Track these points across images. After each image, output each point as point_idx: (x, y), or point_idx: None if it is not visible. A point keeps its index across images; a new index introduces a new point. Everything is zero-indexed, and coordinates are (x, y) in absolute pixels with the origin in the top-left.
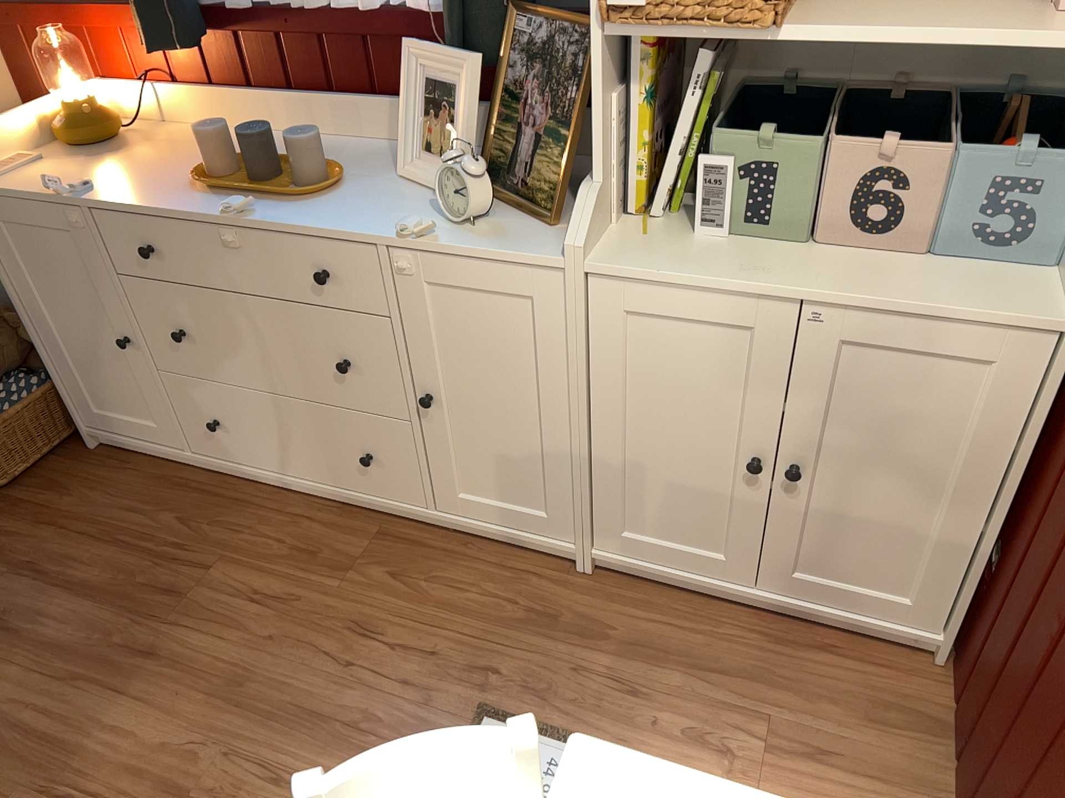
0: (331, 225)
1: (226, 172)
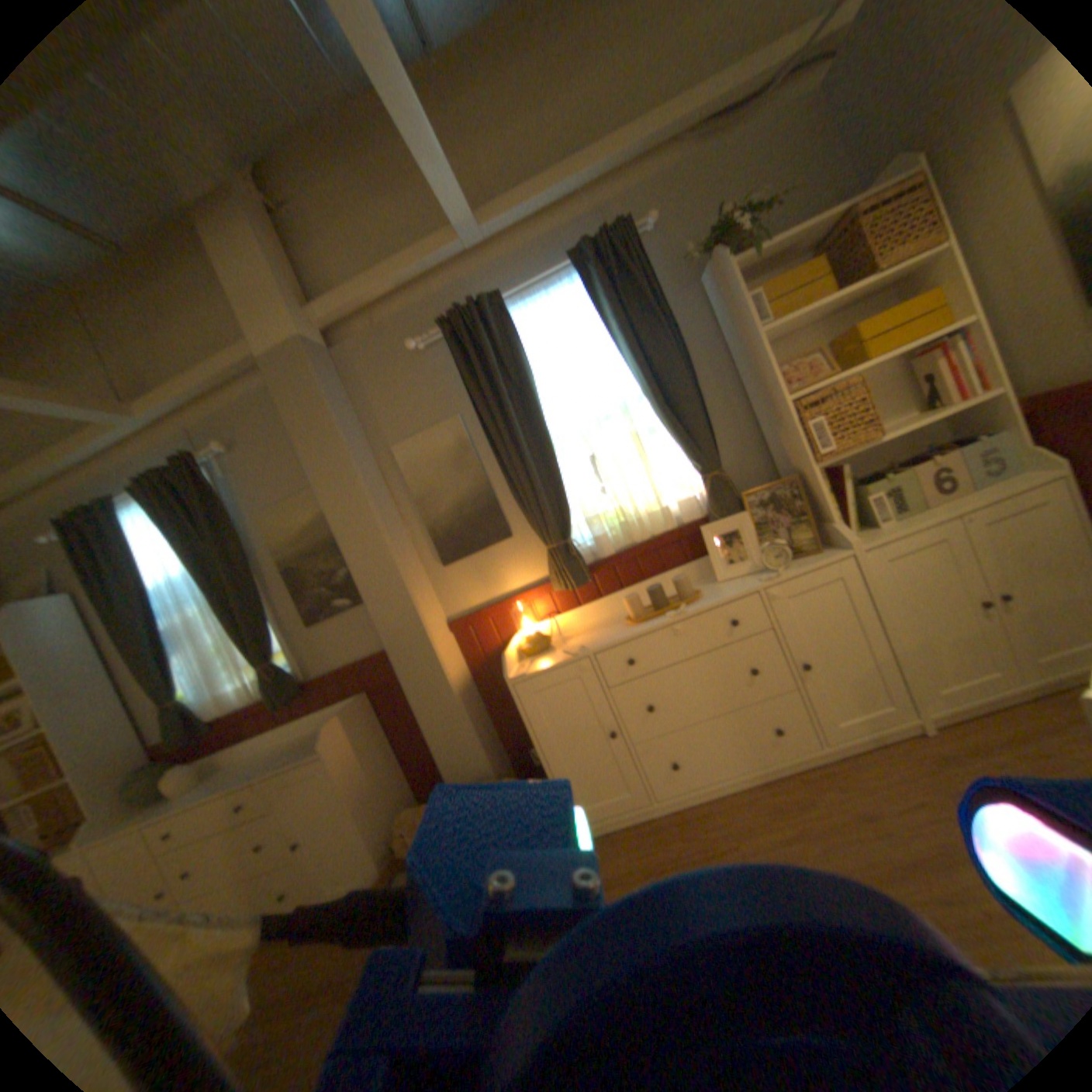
0: (721, 596)
1: (638, 611)
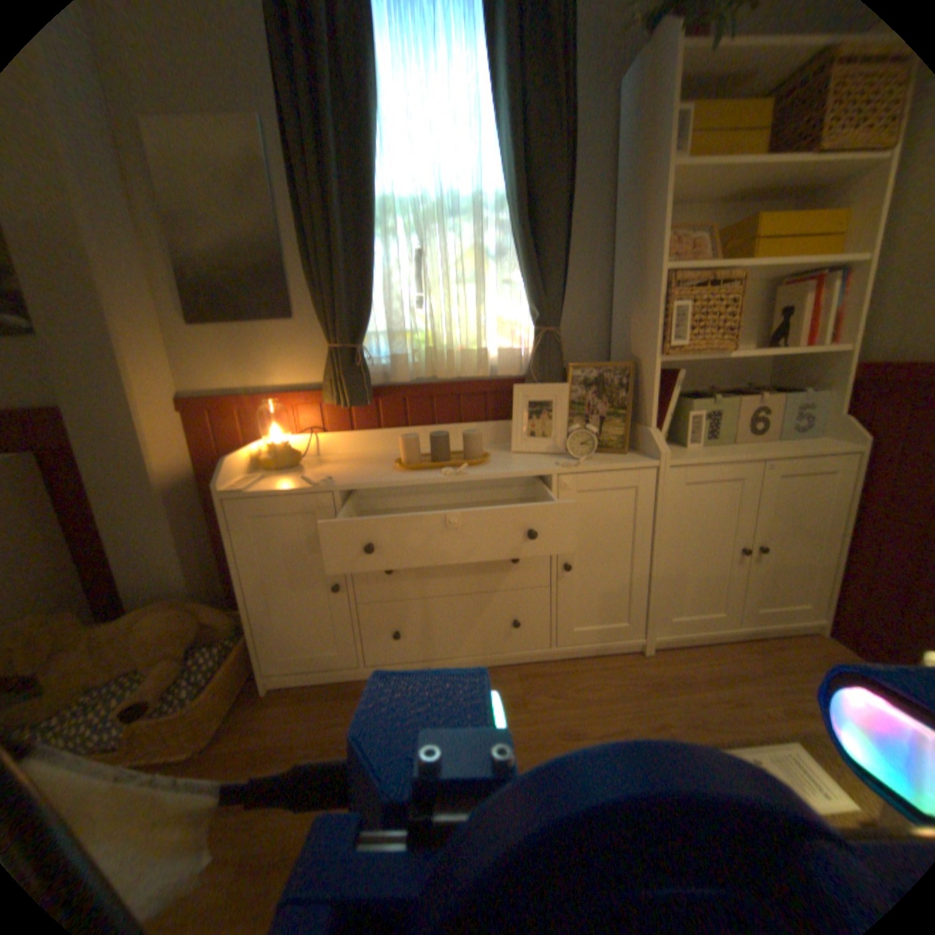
0: (511, 469)
1: (414, 457)
